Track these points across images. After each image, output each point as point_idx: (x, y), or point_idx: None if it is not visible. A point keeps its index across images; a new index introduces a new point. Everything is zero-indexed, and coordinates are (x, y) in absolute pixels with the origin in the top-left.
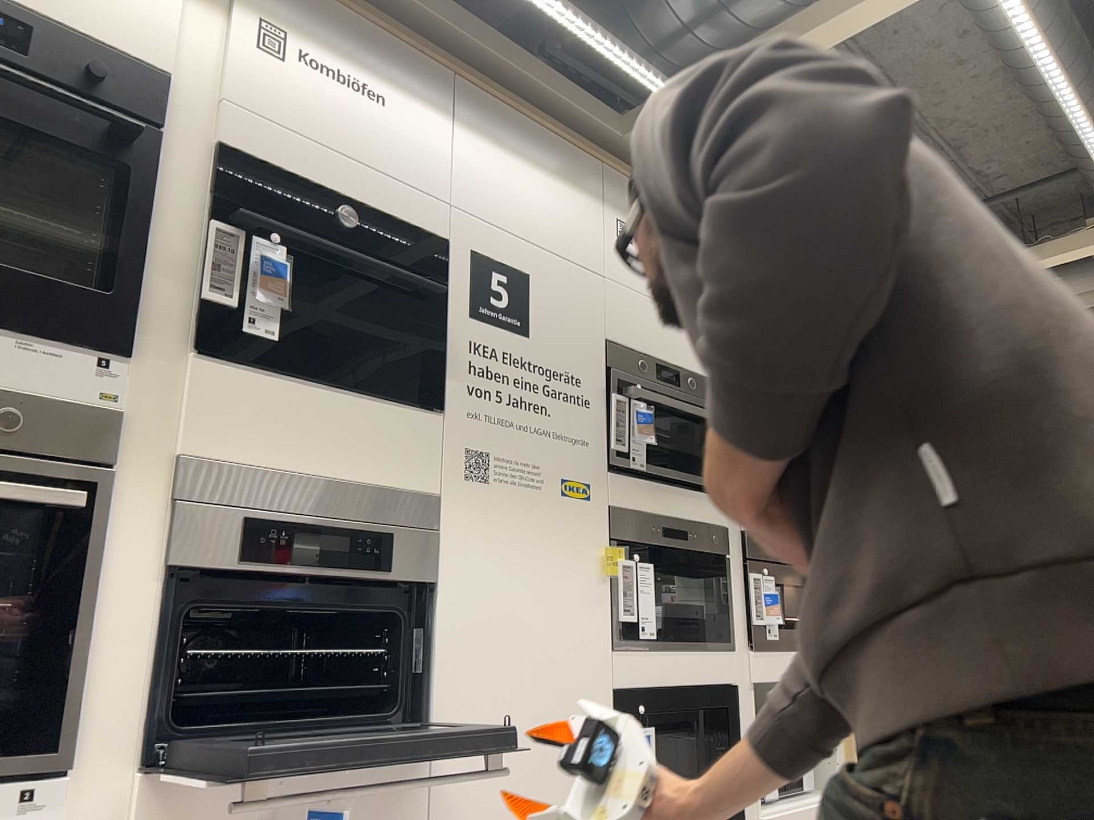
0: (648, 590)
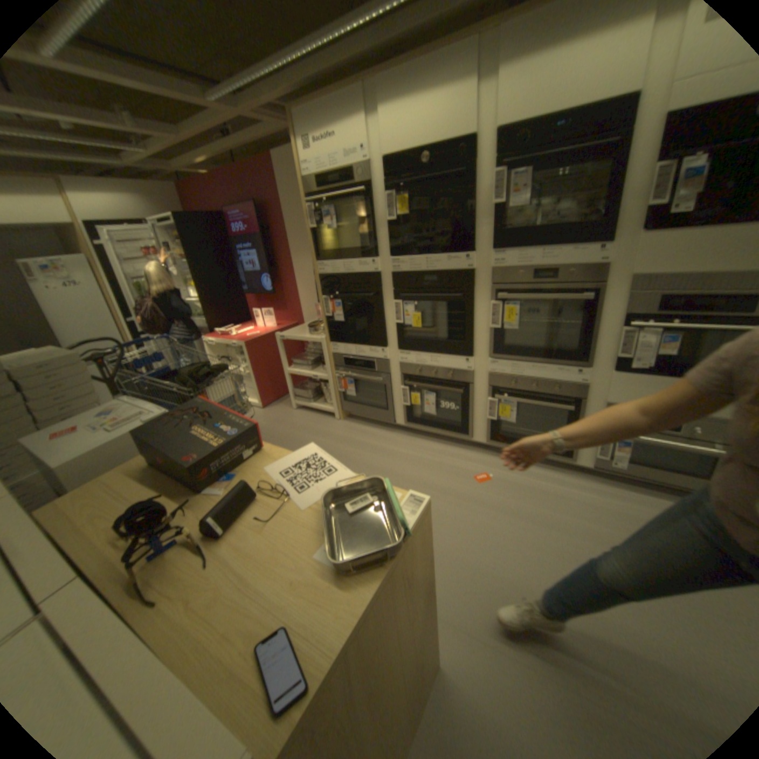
0: None
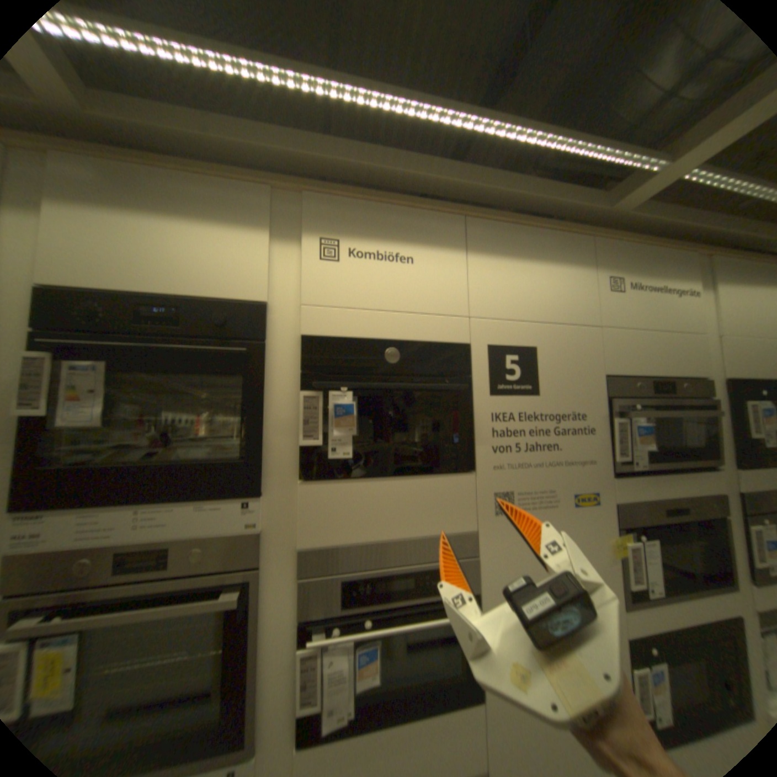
0: (654, 561)
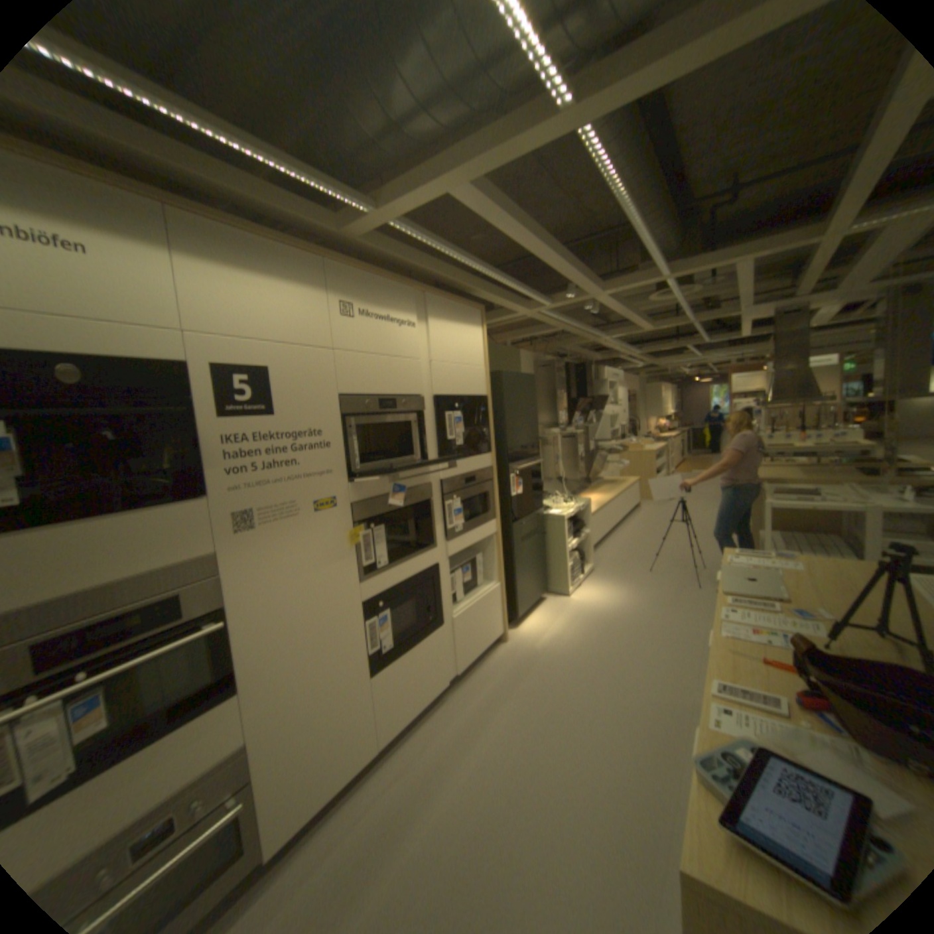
0: (380, 541)
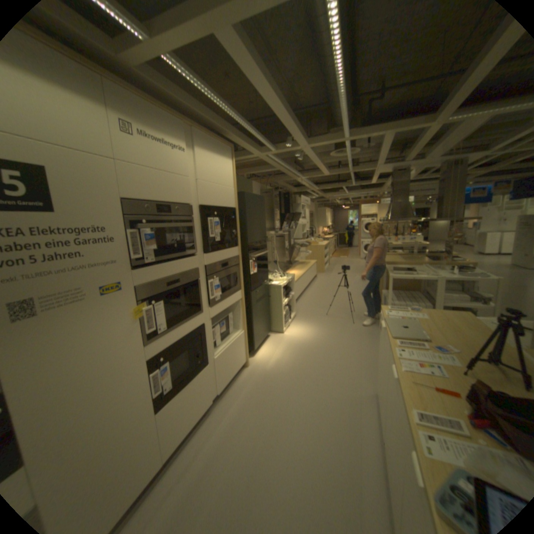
0: (160, 313)
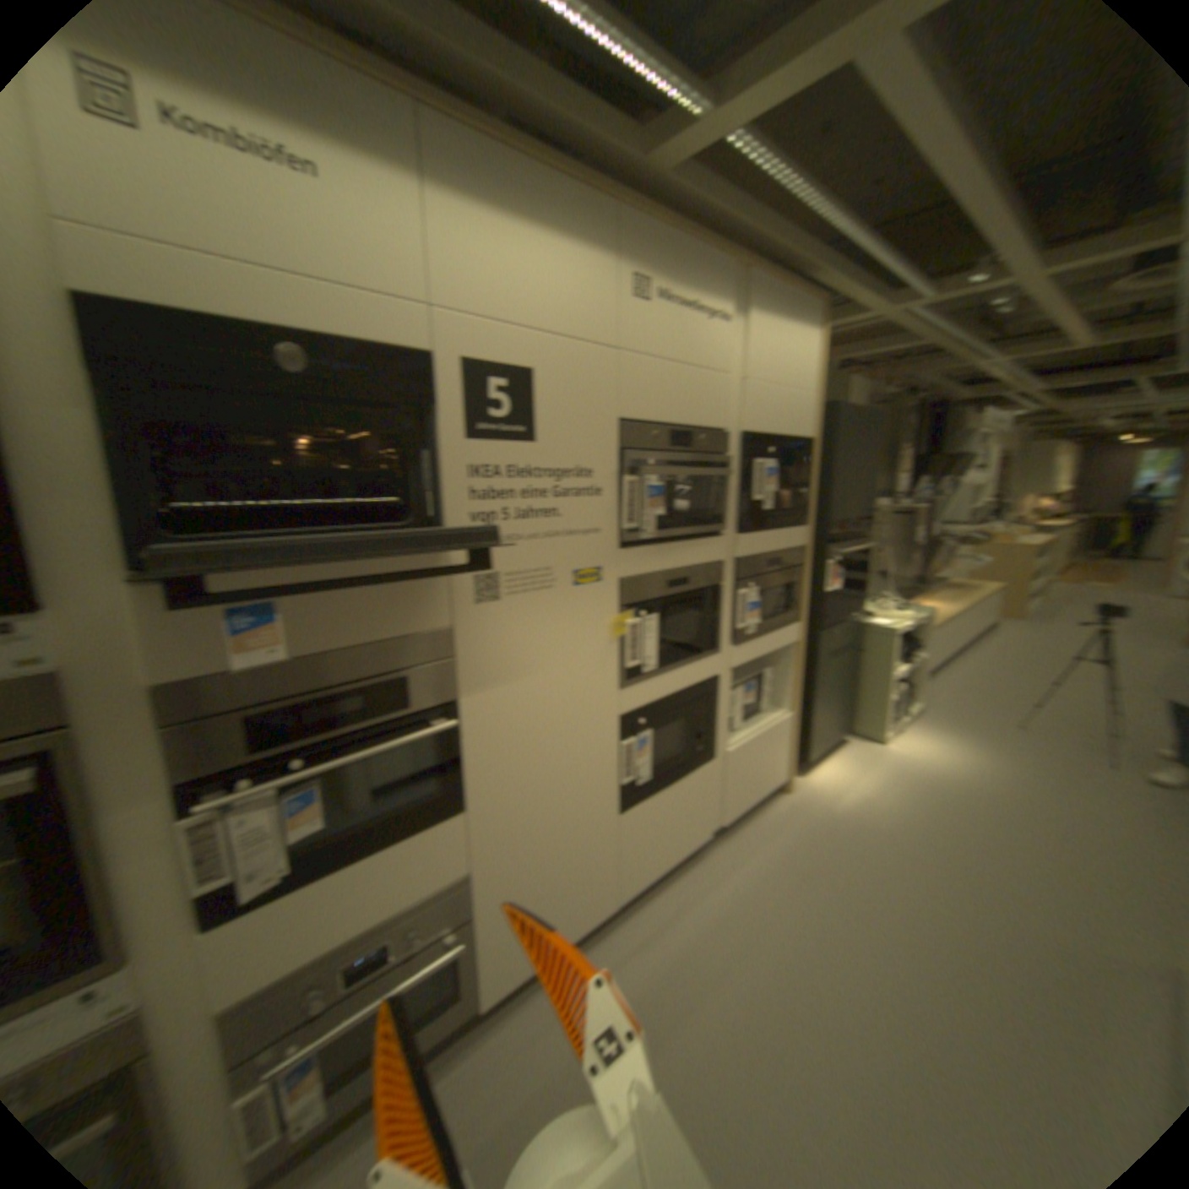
0: (653, 636)
